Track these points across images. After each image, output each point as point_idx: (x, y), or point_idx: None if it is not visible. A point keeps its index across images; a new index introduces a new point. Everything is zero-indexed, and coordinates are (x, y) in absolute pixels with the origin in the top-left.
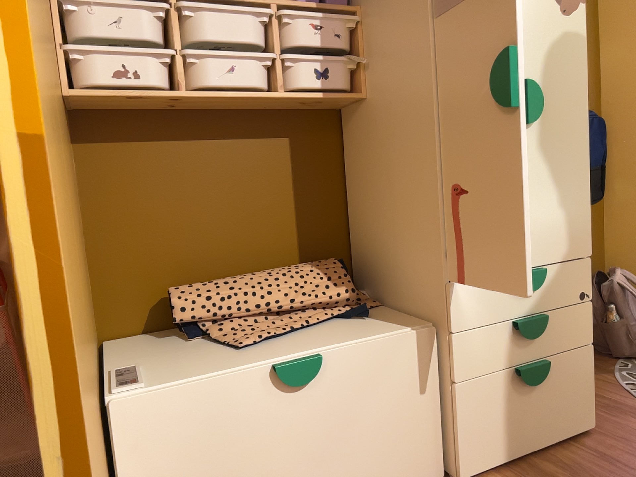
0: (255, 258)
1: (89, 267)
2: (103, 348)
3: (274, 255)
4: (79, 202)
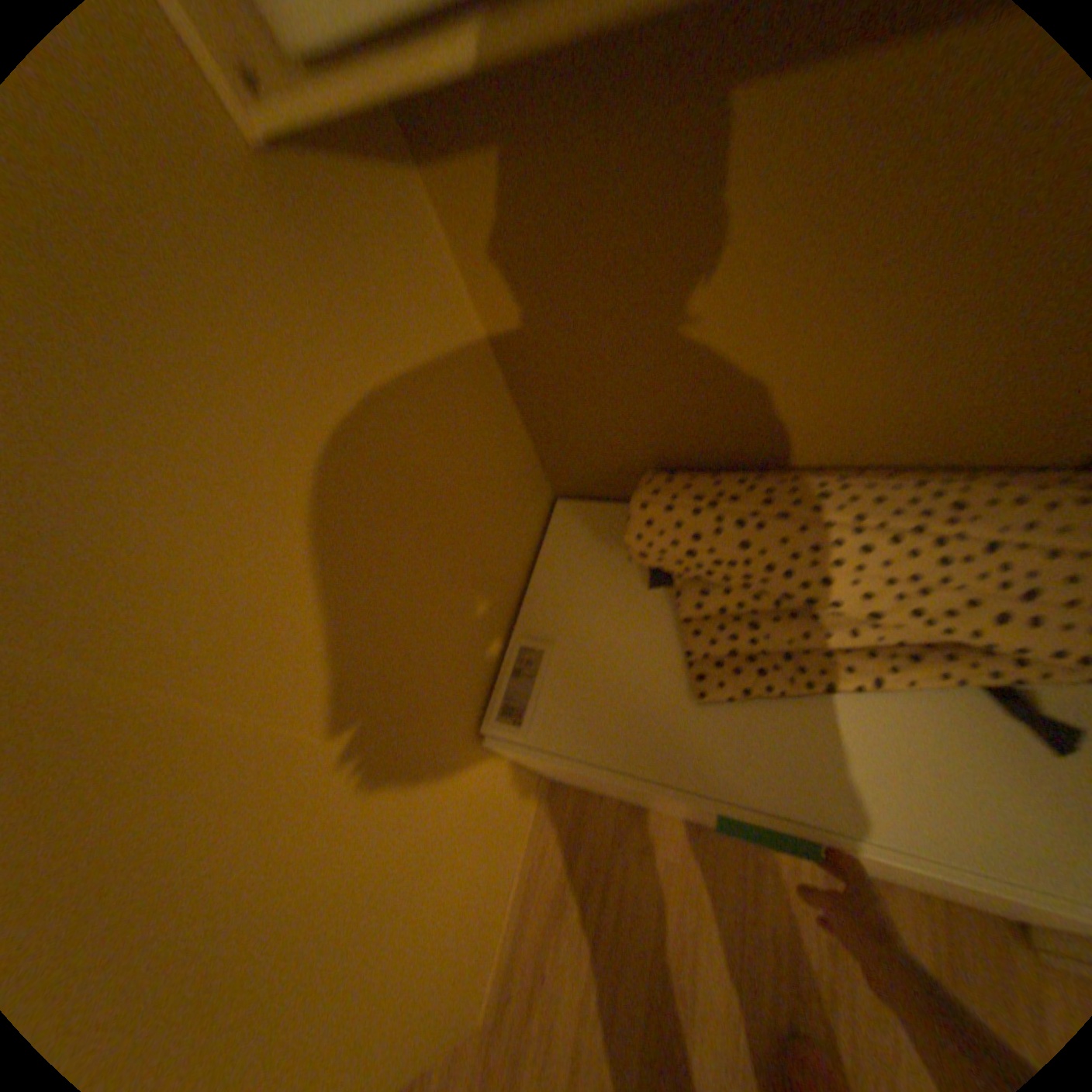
0: (857, 428)
1: (517, 410)
2: (544, 529)
3: (917, 428)
4: (456, 333)
